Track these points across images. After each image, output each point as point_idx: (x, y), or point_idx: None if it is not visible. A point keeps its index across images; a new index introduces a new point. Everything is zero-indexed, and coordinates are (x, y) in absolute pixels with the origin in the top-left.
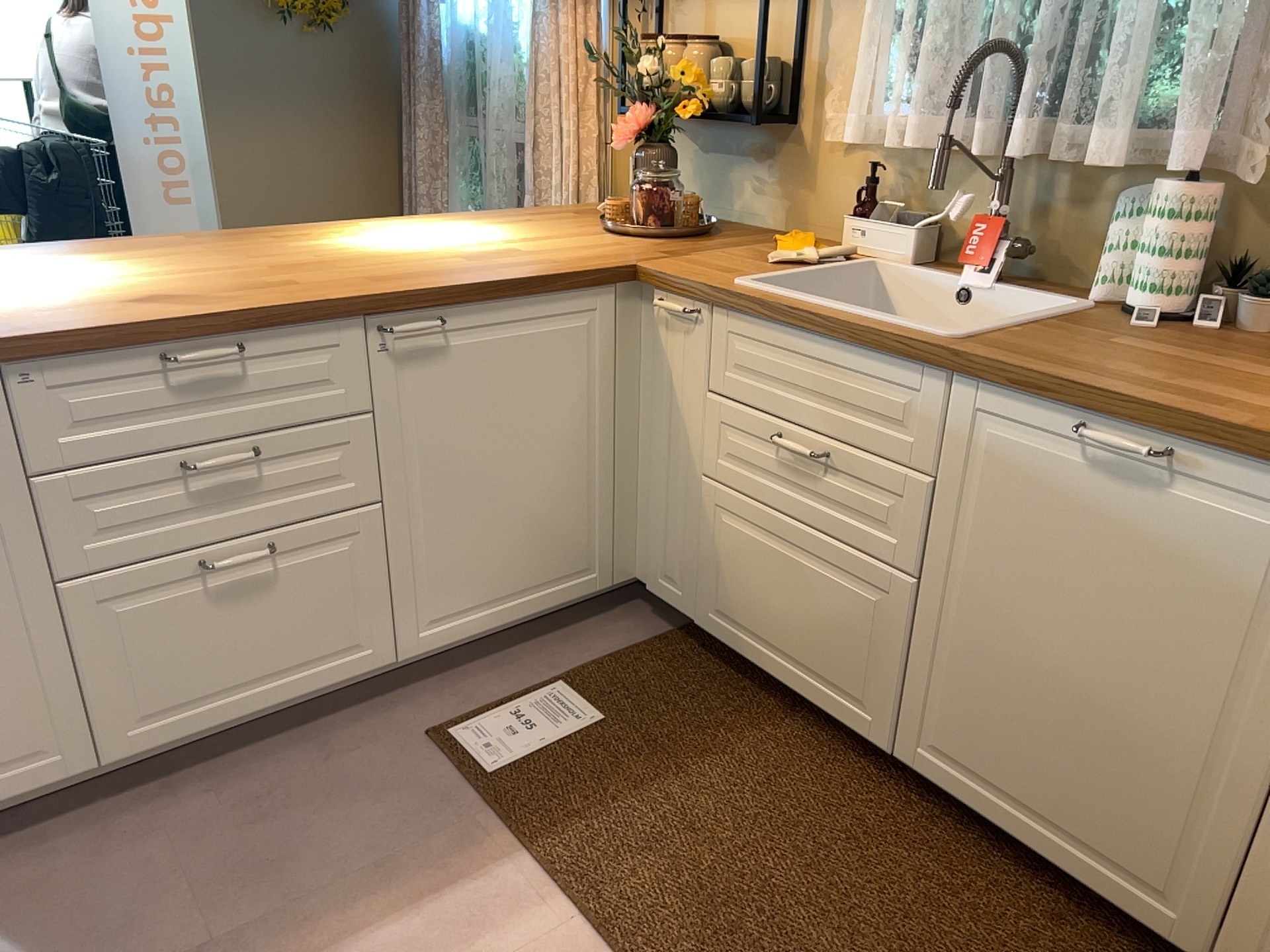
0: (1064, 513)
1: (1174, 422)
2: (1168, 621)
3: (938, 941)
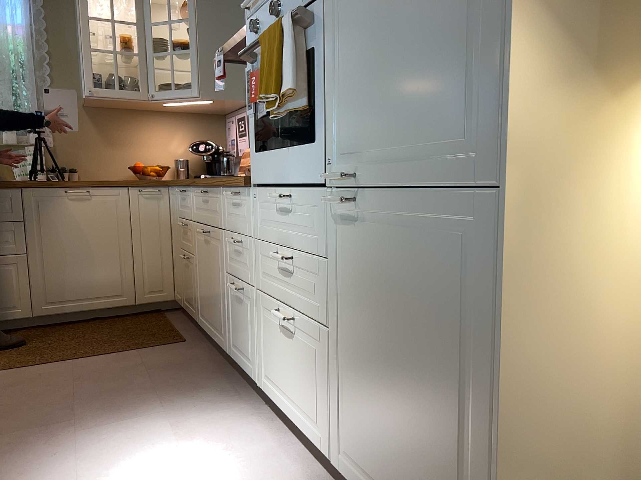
0: (67, 214)
1: (88, 183)
2: (100, 228)
3: (85, 333)
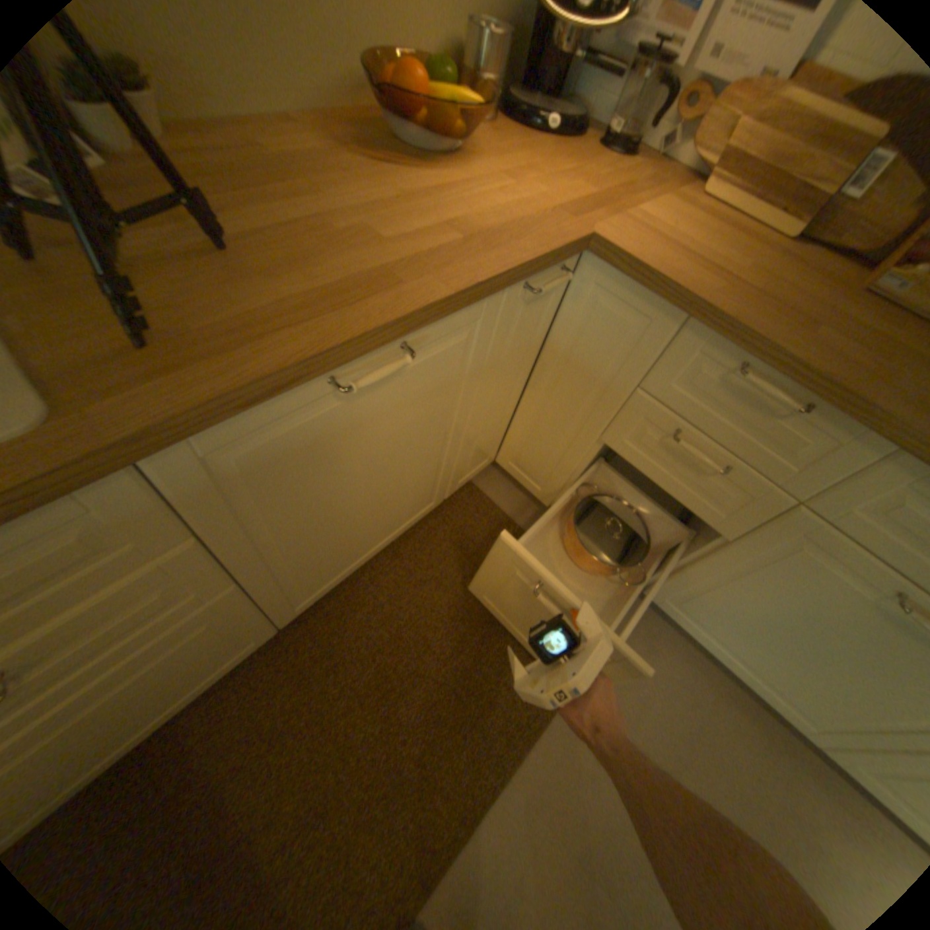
0: (341, 444)
1: (416, 324)
2: (419, 429)
3: (416, 624)
